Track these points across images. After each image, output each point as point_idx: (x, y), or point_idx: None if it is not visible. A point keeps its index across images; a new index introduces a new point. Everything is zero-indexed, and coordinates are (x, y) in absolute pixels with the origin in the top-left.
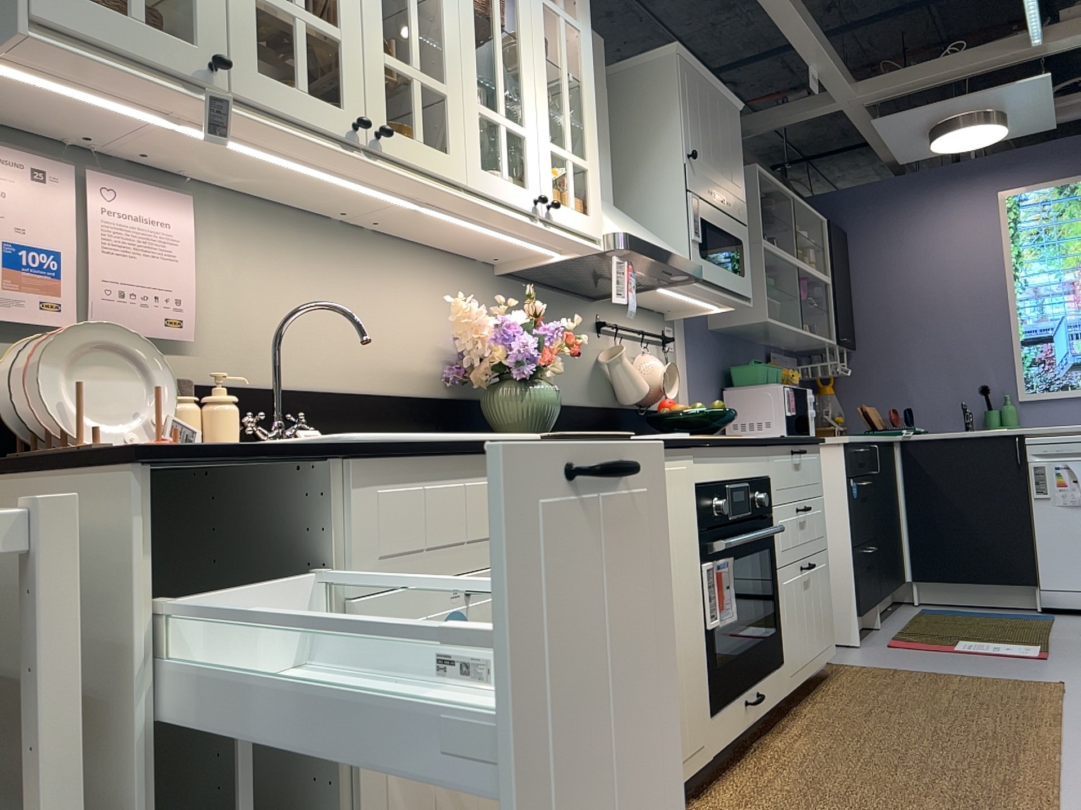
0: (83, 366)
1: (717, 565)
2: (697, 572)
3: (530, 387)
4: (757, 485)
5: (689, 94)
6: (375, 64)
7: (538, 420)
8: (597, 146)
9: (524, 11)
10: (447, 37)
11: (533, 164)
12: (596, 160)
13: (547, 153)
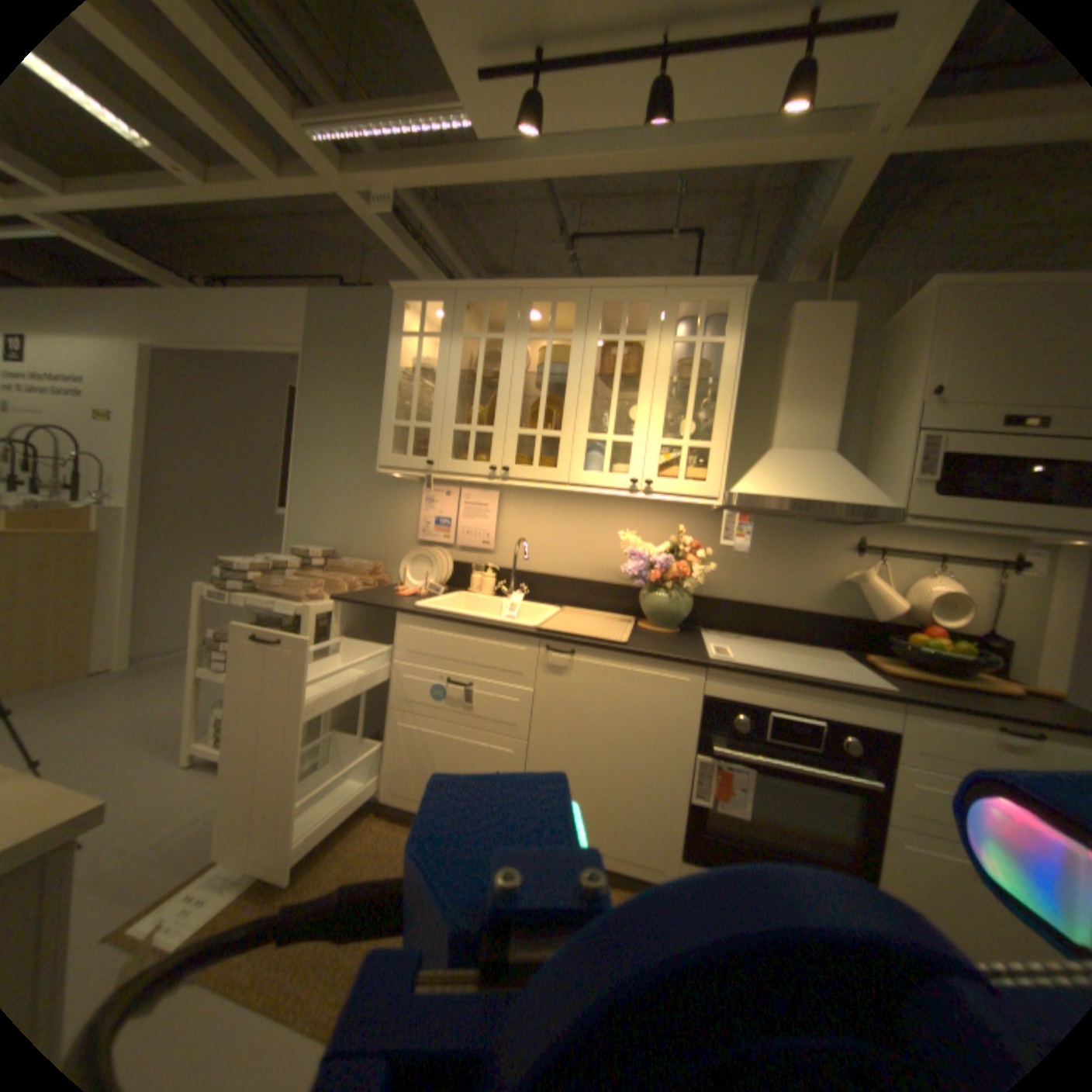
0: (420, 561)
1: (726, 766)
2: (683, 756)
3: (653, 593)
4: (851, 731)
5: (956, 321)
6: (511, 436)
7: (659, 615)
8: (729, 426)
9: (647, 357)
10: (565, 404)
11: (635, 458)
12: (721, 438)
13: (654, 447)
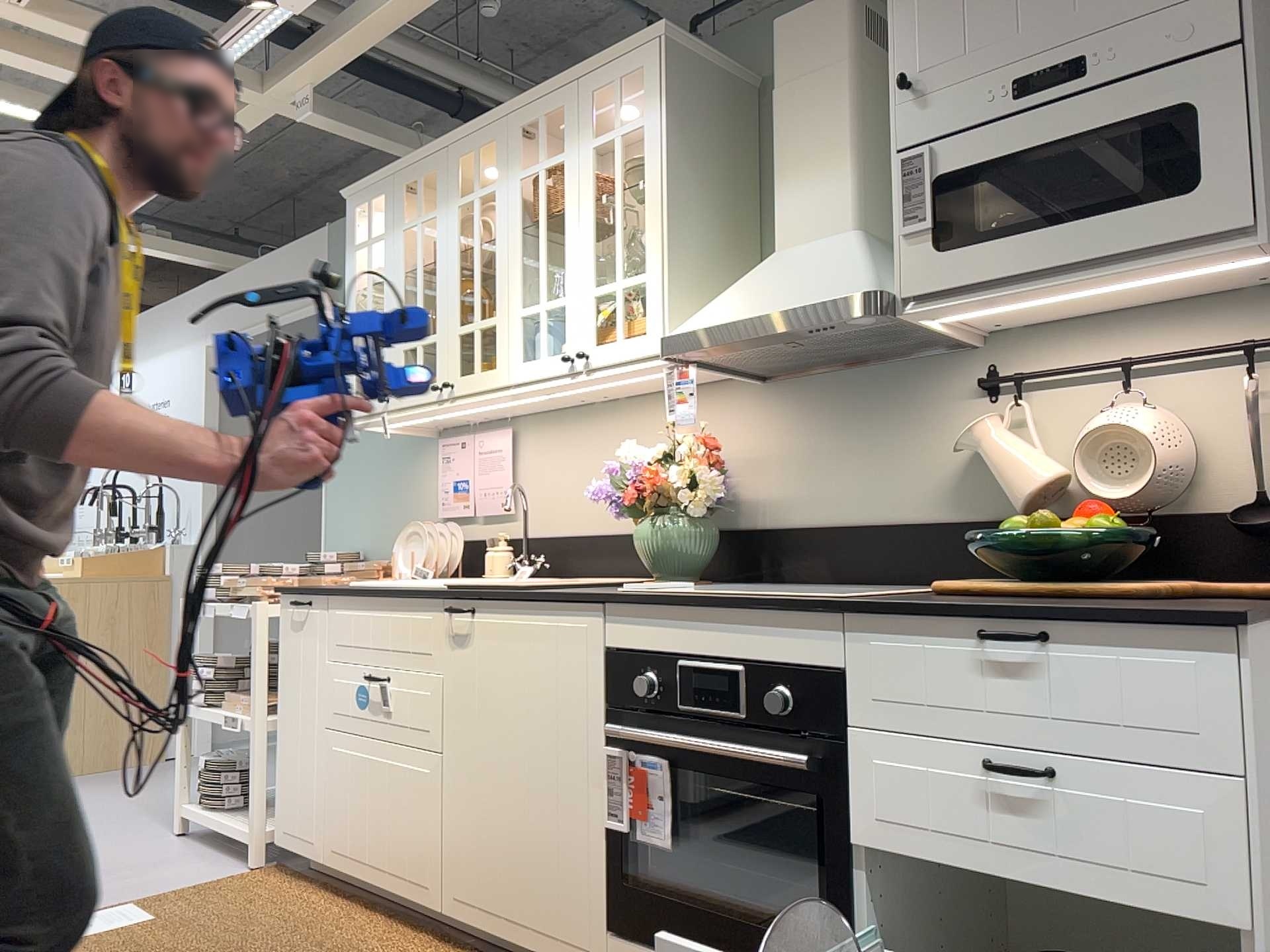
0: (415, 541)
1: (640, 760)
2: (592, 751)
3: (644, 525)
4: (779, 676)
5: None
6: (451, 339)
7: (656, 559)
8: (664, 241)
9: (568, 181)
10: (496, 276)
11: (569, 324)
12: (655, 262)
13: (587, 302)
